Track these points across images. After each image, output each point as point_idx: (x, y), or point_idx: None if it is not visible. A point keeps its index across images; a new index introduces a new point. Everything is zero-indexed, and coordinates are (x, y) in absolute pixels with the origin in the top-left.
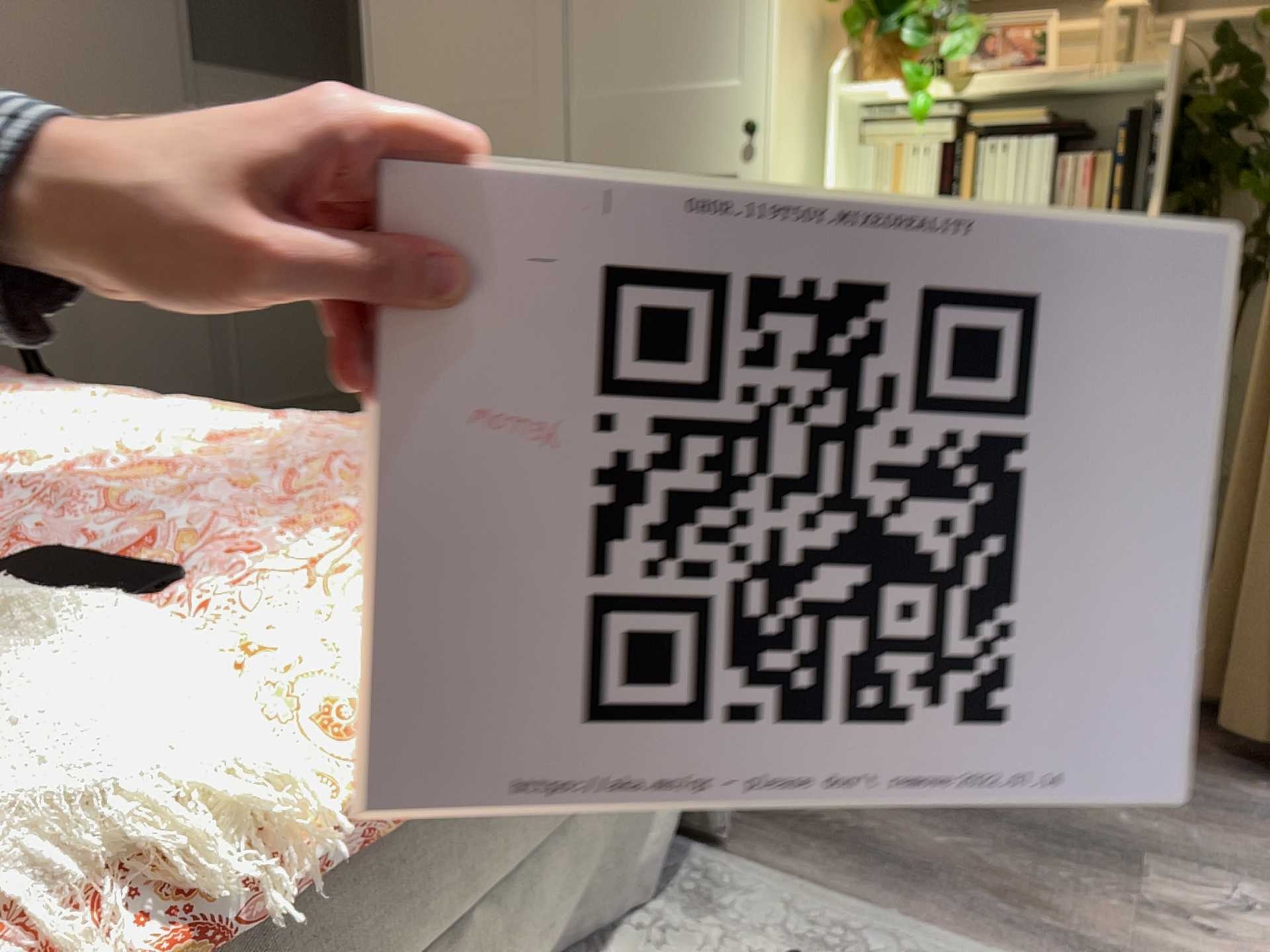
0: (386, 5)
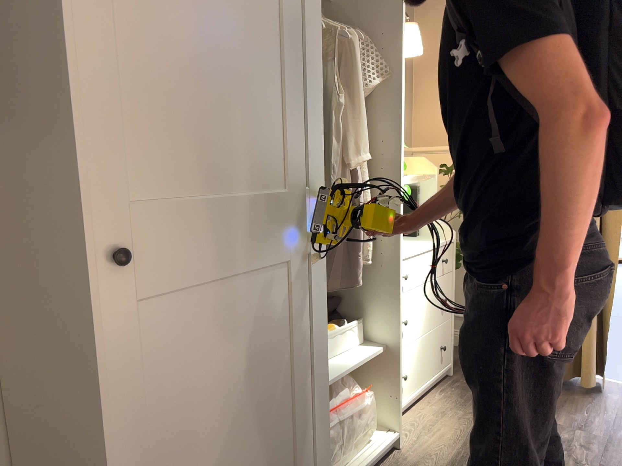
0: (109, 58)
